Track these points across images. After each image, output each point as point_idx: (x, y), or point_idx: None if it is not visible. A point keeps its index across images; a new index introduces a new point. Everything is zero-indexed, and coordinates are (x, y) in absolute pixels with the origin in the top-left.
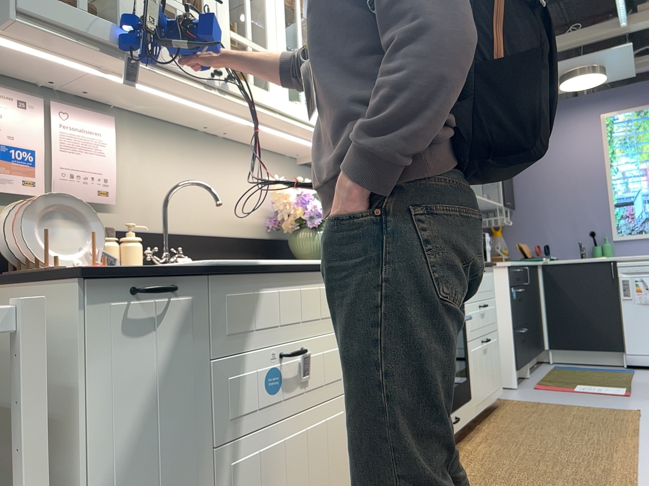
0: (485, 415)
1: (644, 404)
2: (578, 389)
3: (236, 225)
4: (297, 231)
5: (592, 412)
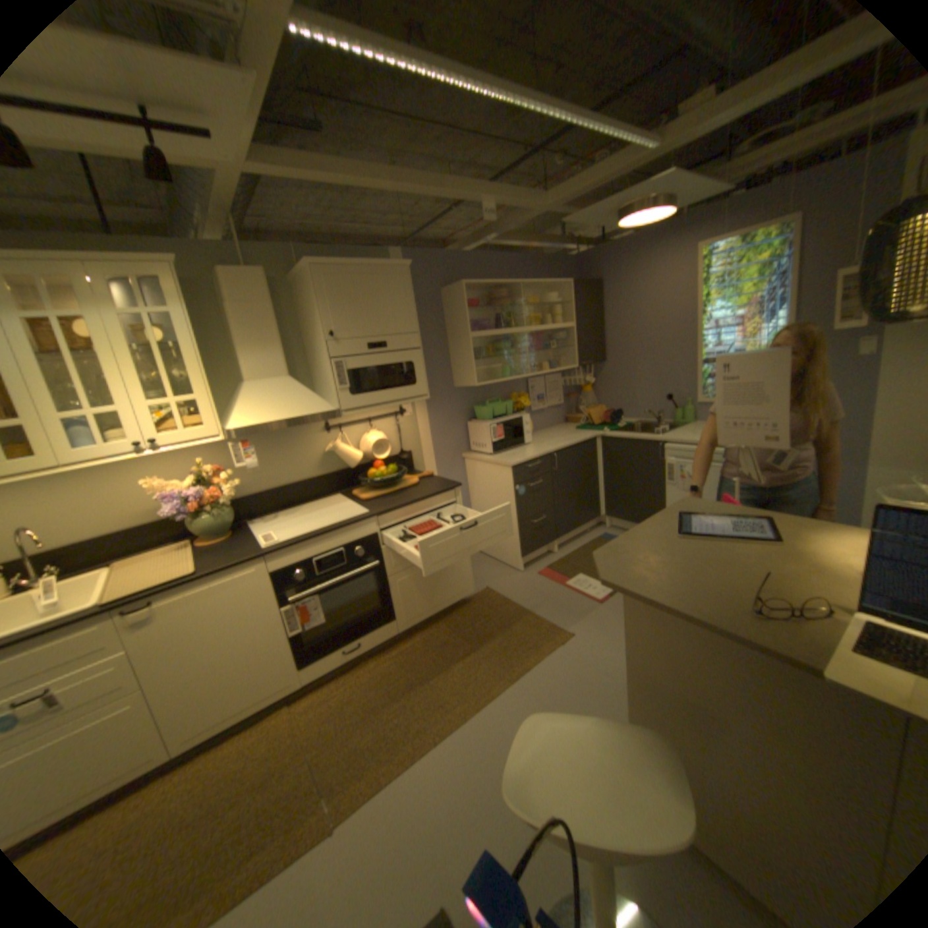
0: (442, 616)
1: (595, 624)
2: (571, 584)
3: (139, 516)
4: (182, 519)
5: (530, 629)
